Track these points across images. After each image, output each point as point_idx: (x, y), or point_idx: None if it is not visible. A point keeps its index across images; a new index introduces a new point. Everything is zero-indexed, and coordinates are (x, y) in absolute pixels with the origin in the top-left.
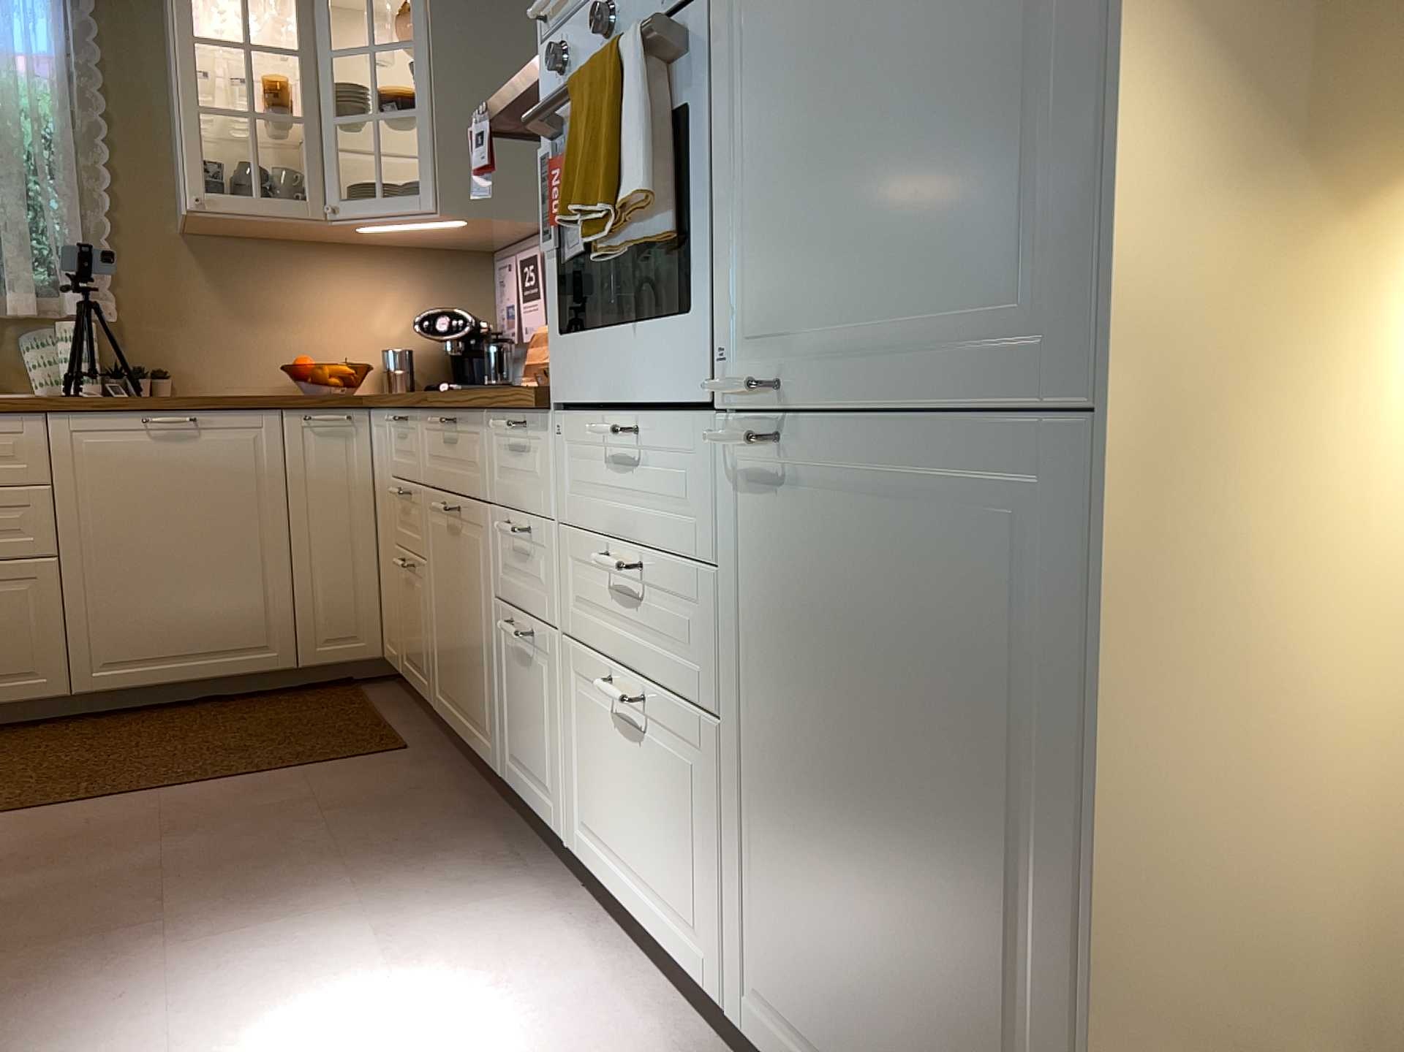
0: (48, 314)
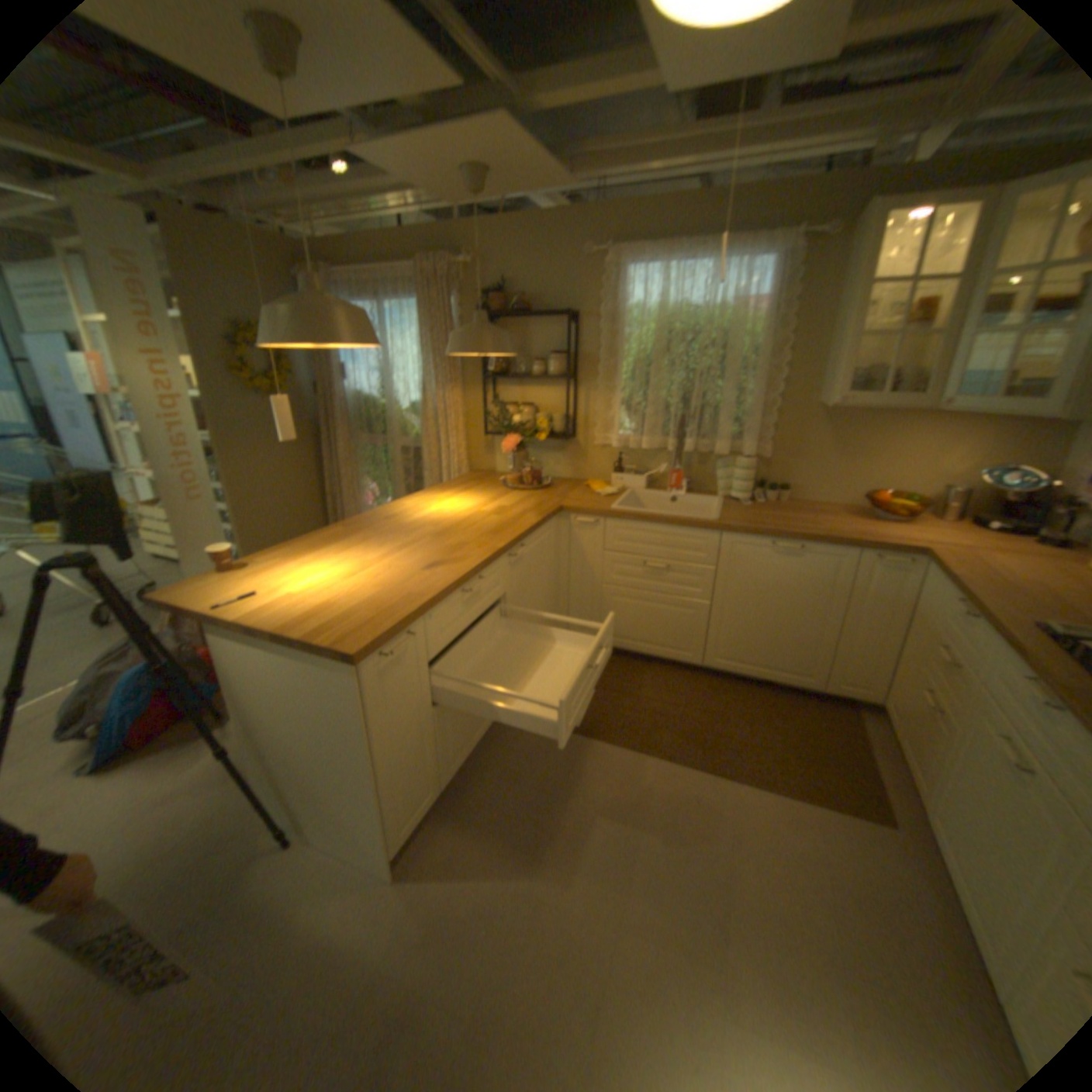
0: (732, 449)
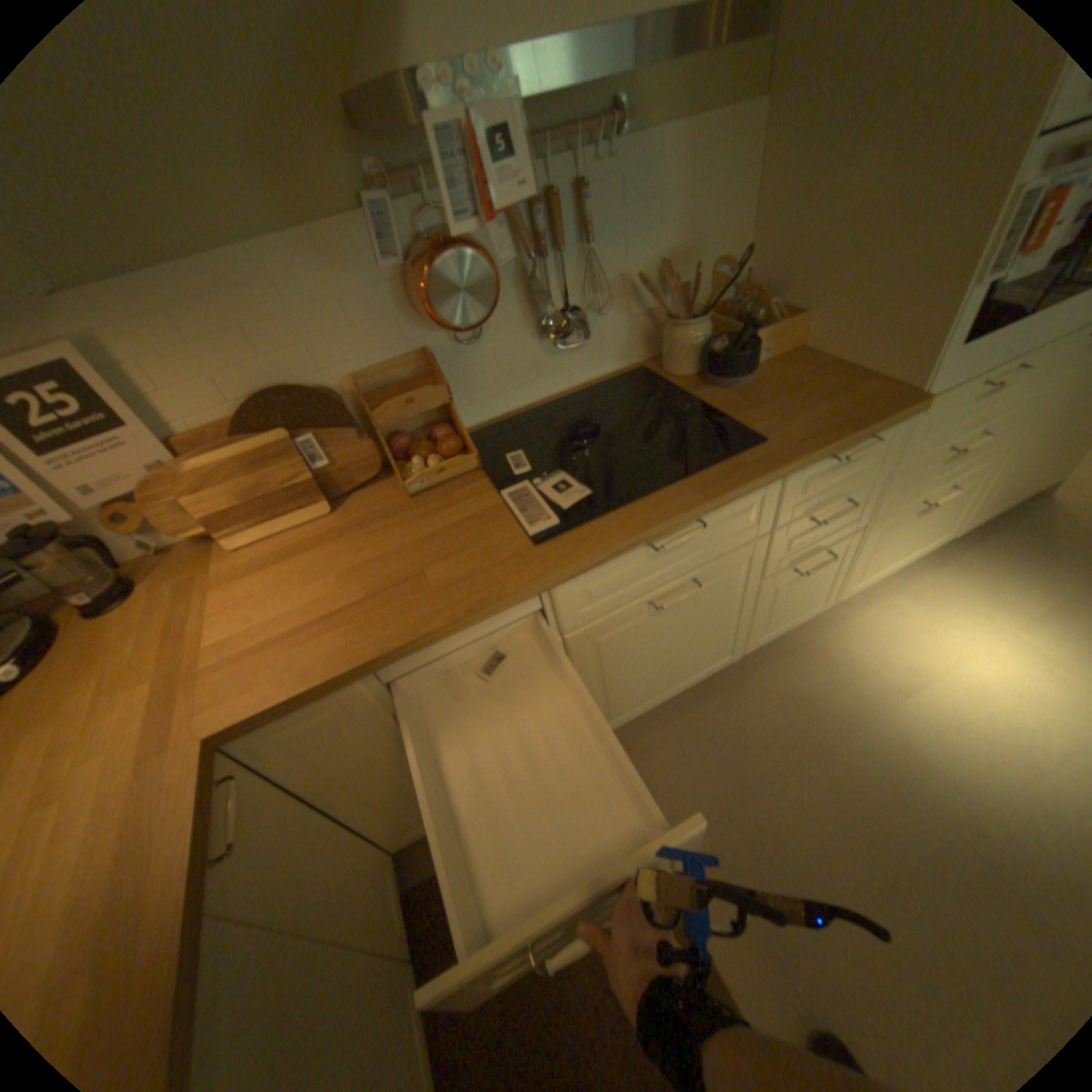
0: None
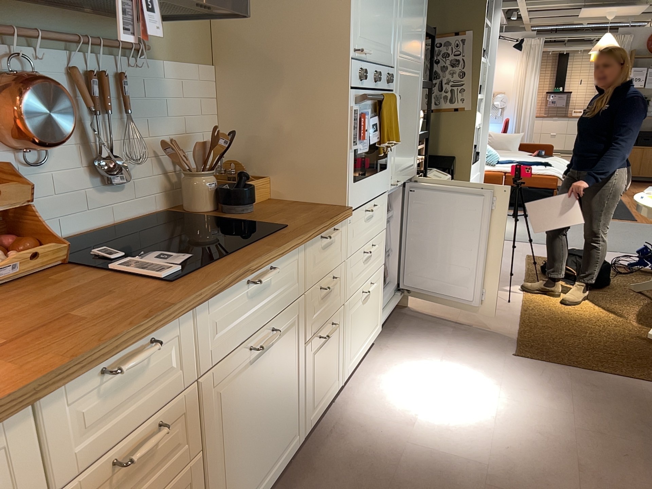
0: None
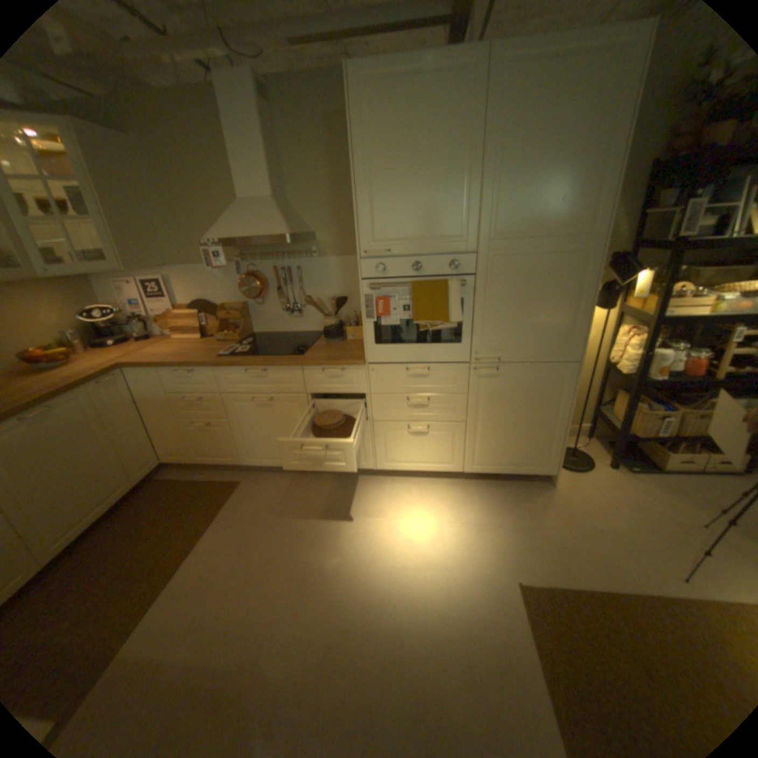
0: None
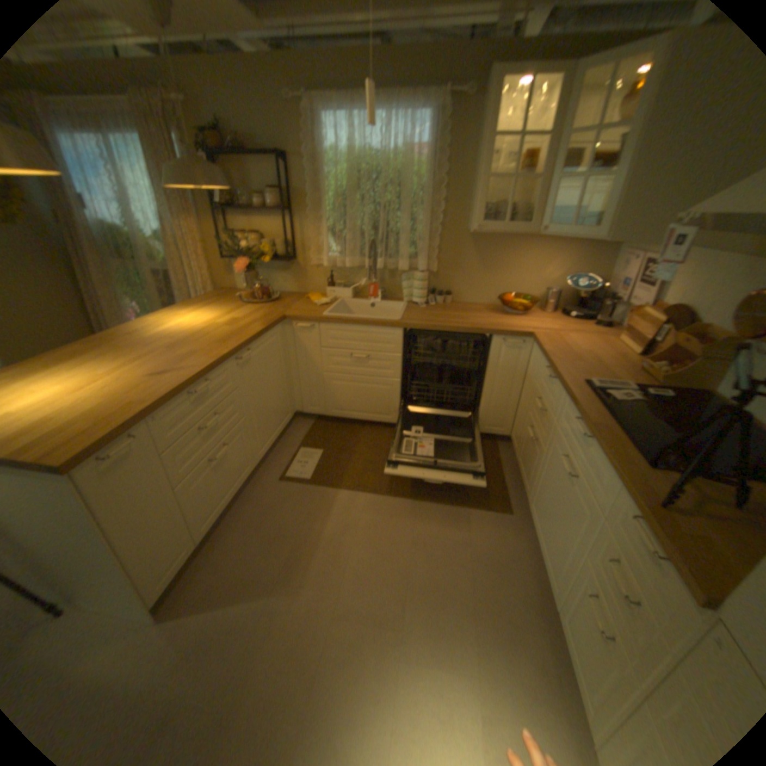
0: (412, 265)
